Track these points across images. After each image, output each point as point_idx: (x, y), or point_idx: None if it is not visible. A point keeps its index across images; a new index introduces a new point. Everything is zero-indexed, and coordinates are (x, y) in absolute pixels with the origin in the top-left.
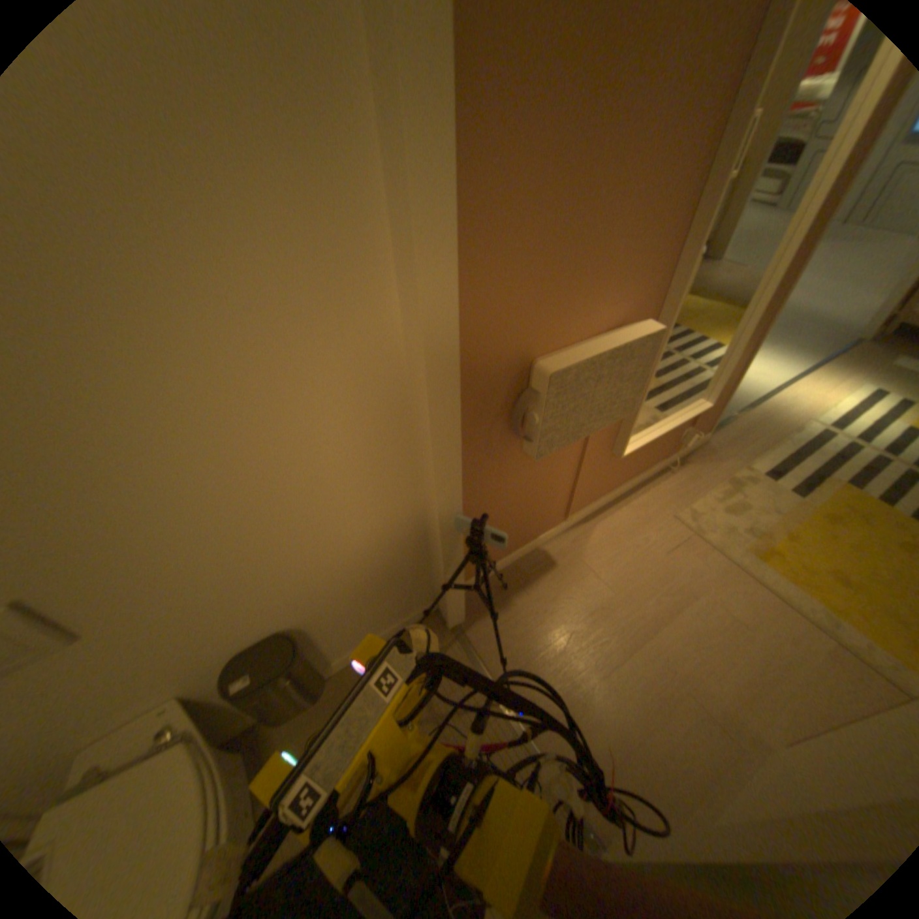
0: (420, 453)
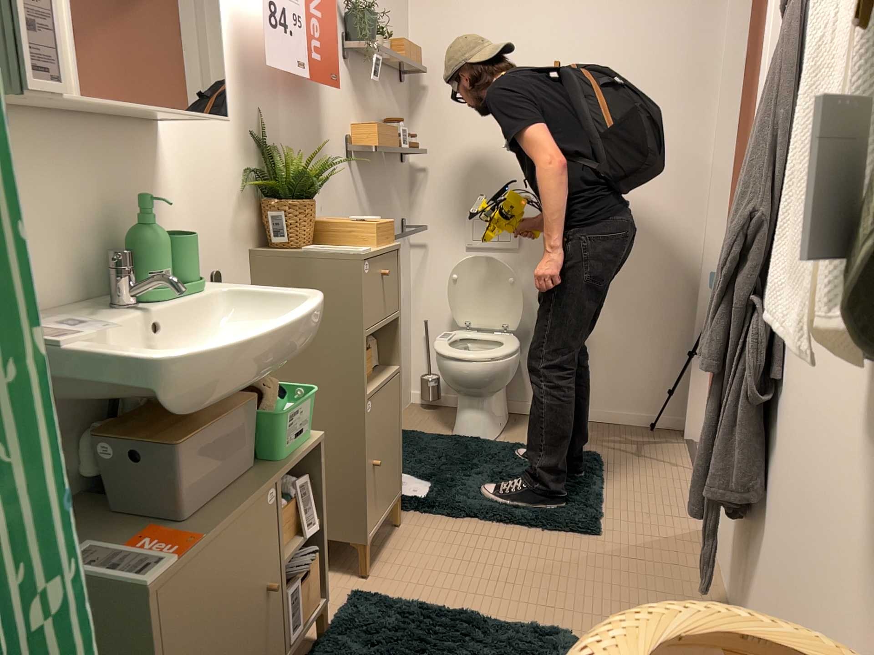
0: (703, 234)
